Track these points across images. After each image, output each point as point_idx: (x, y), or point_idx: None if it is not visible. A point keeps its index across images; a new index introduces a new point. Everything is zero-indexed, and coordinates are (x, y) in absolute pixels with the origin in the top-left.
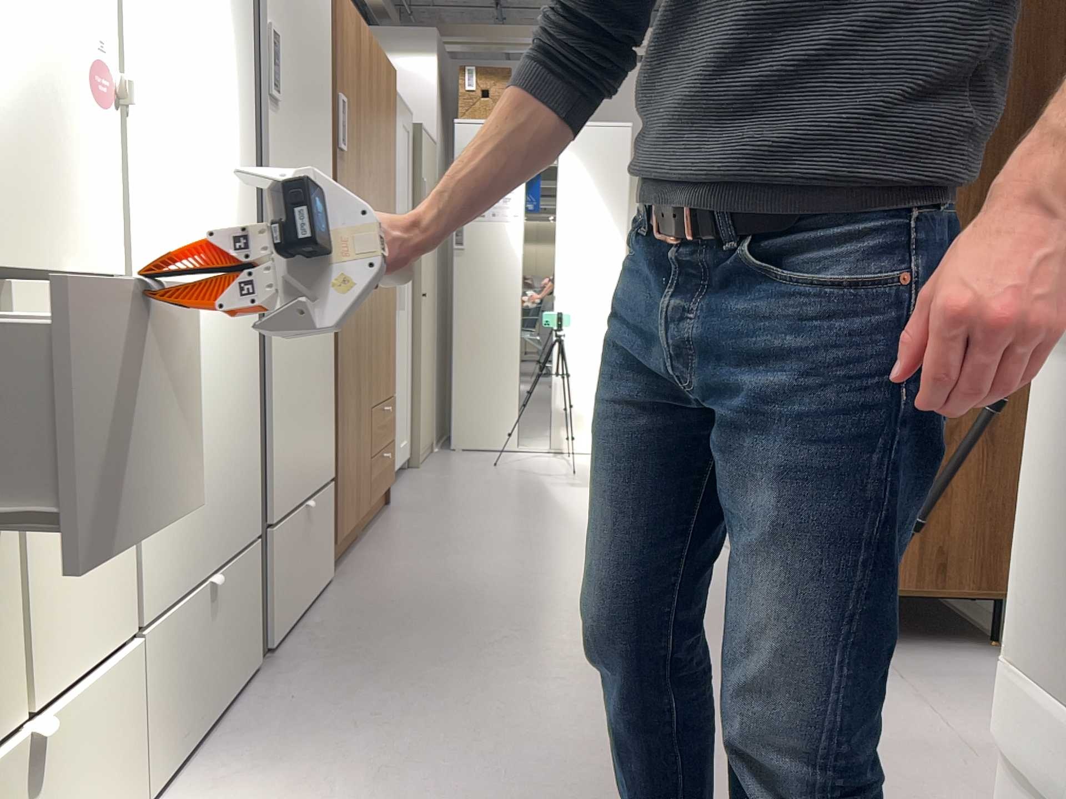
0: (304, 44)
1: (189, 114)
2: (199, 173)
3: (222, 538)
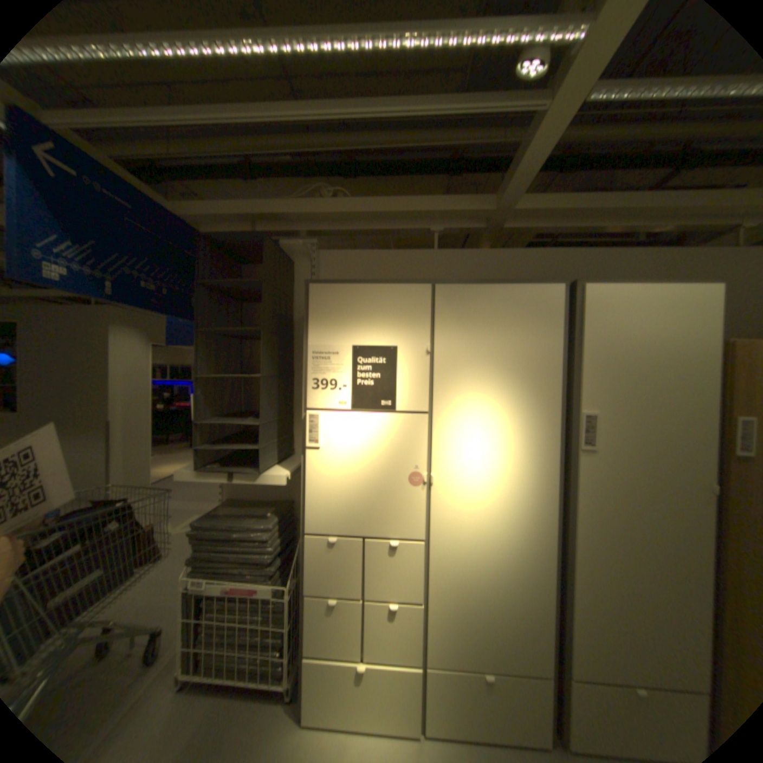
0: (654, 404)
1: (487, 476)
2: (495, 499)
3: (506, 662)
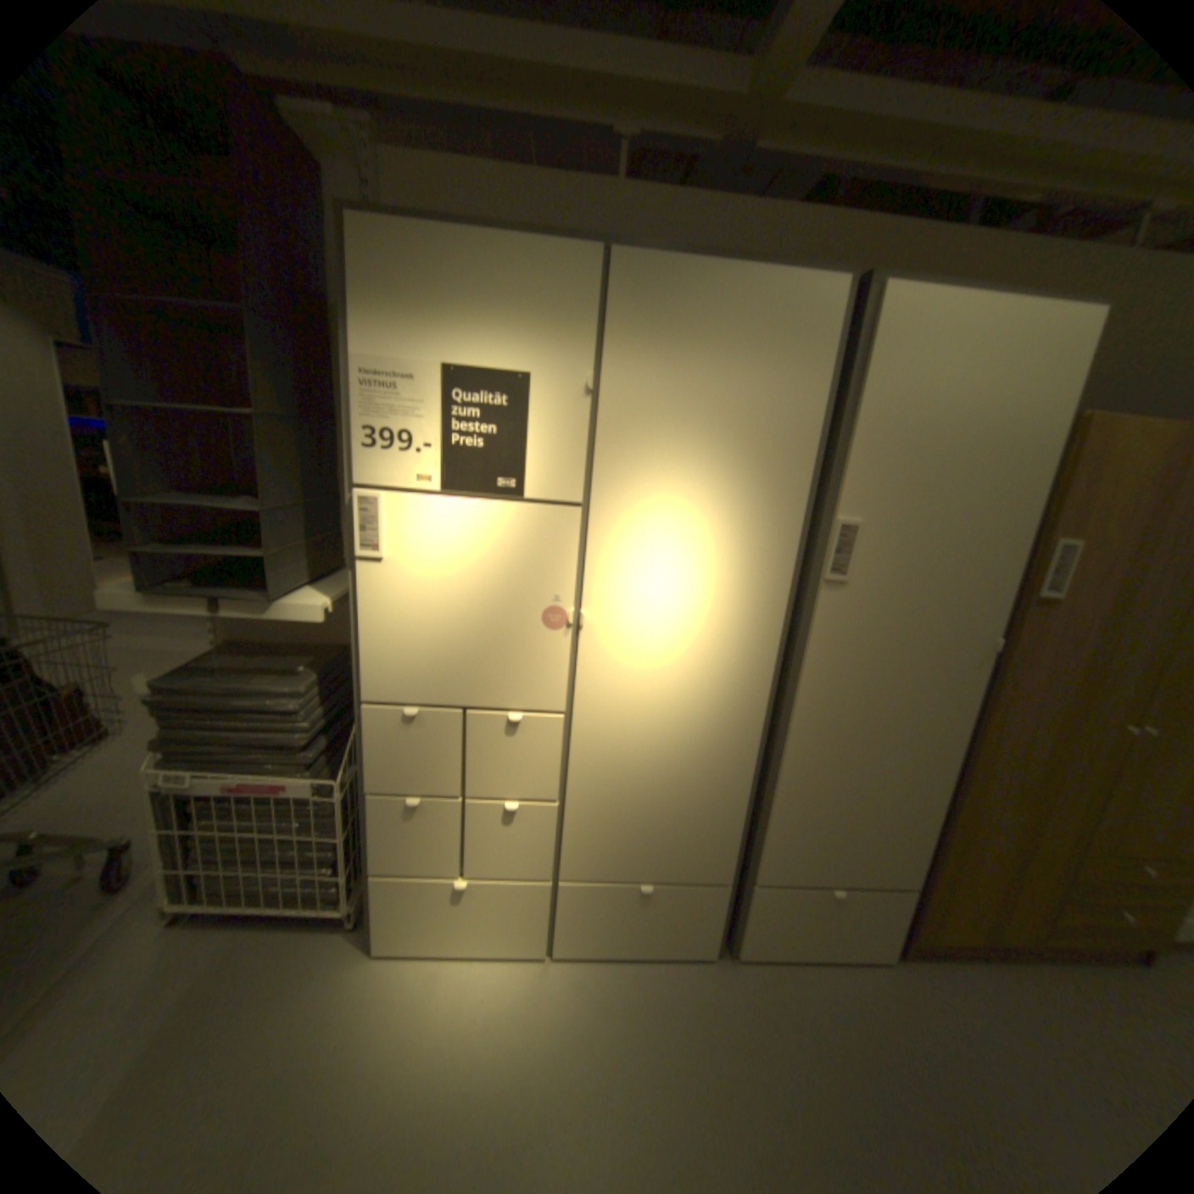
0: (949, 513)
1: (673, 618)
2: (682, 652)
3: (671, 869)
